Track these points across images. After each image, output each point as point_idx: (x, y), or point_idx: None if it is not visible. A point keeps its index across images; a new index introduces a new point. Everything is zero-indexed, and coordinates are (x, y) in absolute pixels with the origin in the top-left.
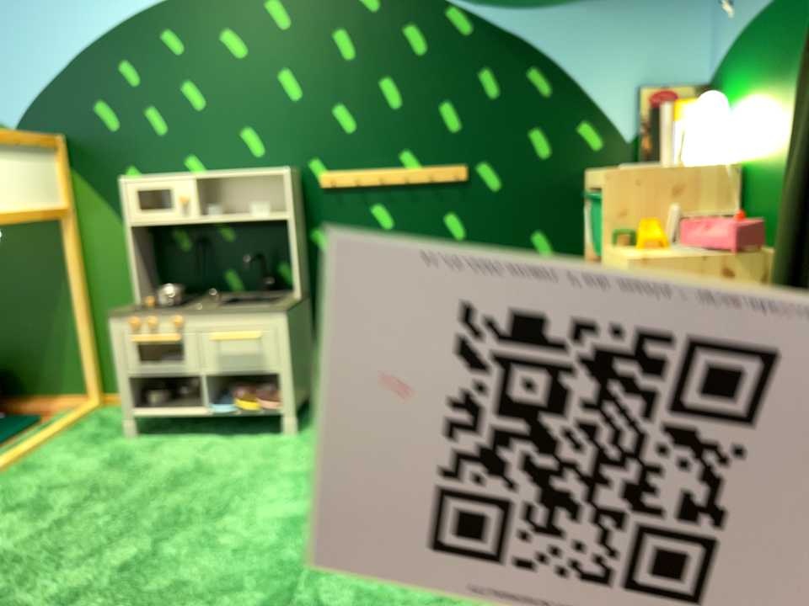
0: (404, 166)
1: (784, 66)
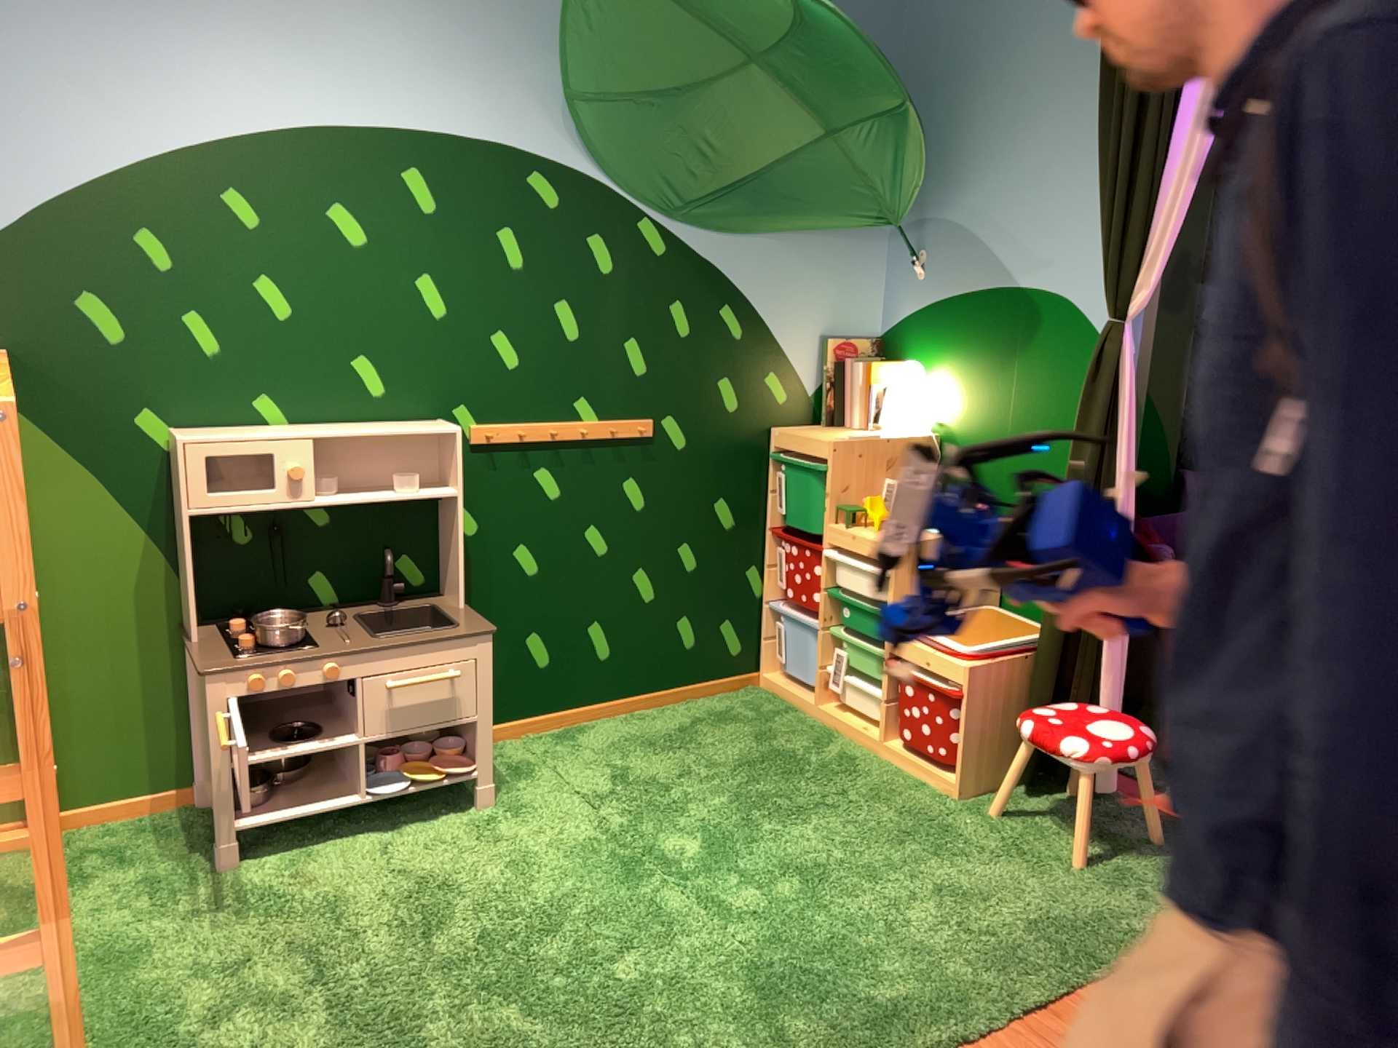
0: (588, 419)
1: (1002, 366)
